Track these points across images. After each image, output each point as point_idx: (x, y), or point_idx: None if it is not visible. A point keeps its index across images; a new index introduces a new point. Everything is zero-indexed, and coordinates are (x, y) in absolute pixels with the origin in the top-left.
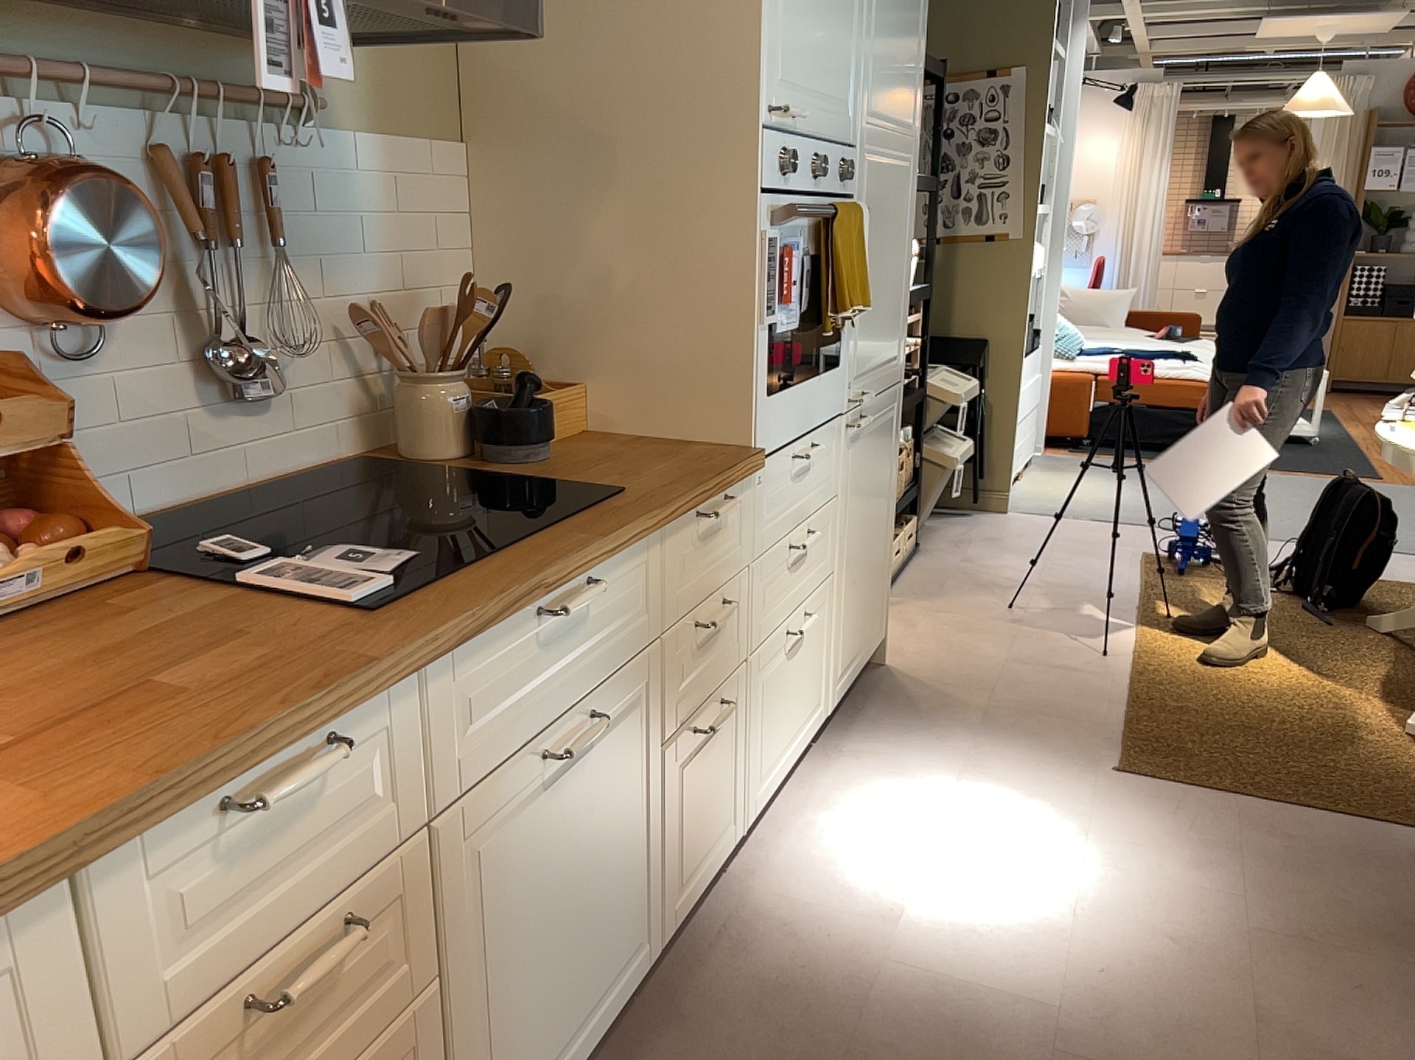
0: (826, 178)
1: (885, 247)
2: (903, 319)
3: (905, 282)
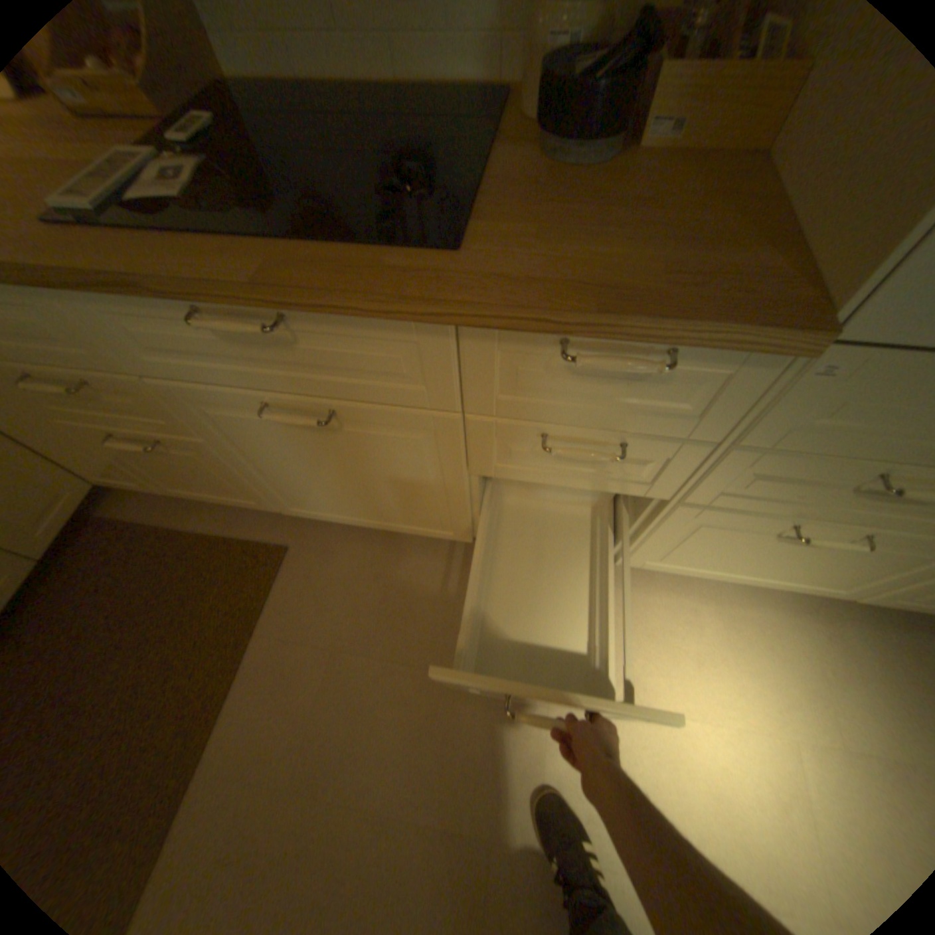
0: None
1: None
2: None
3: None
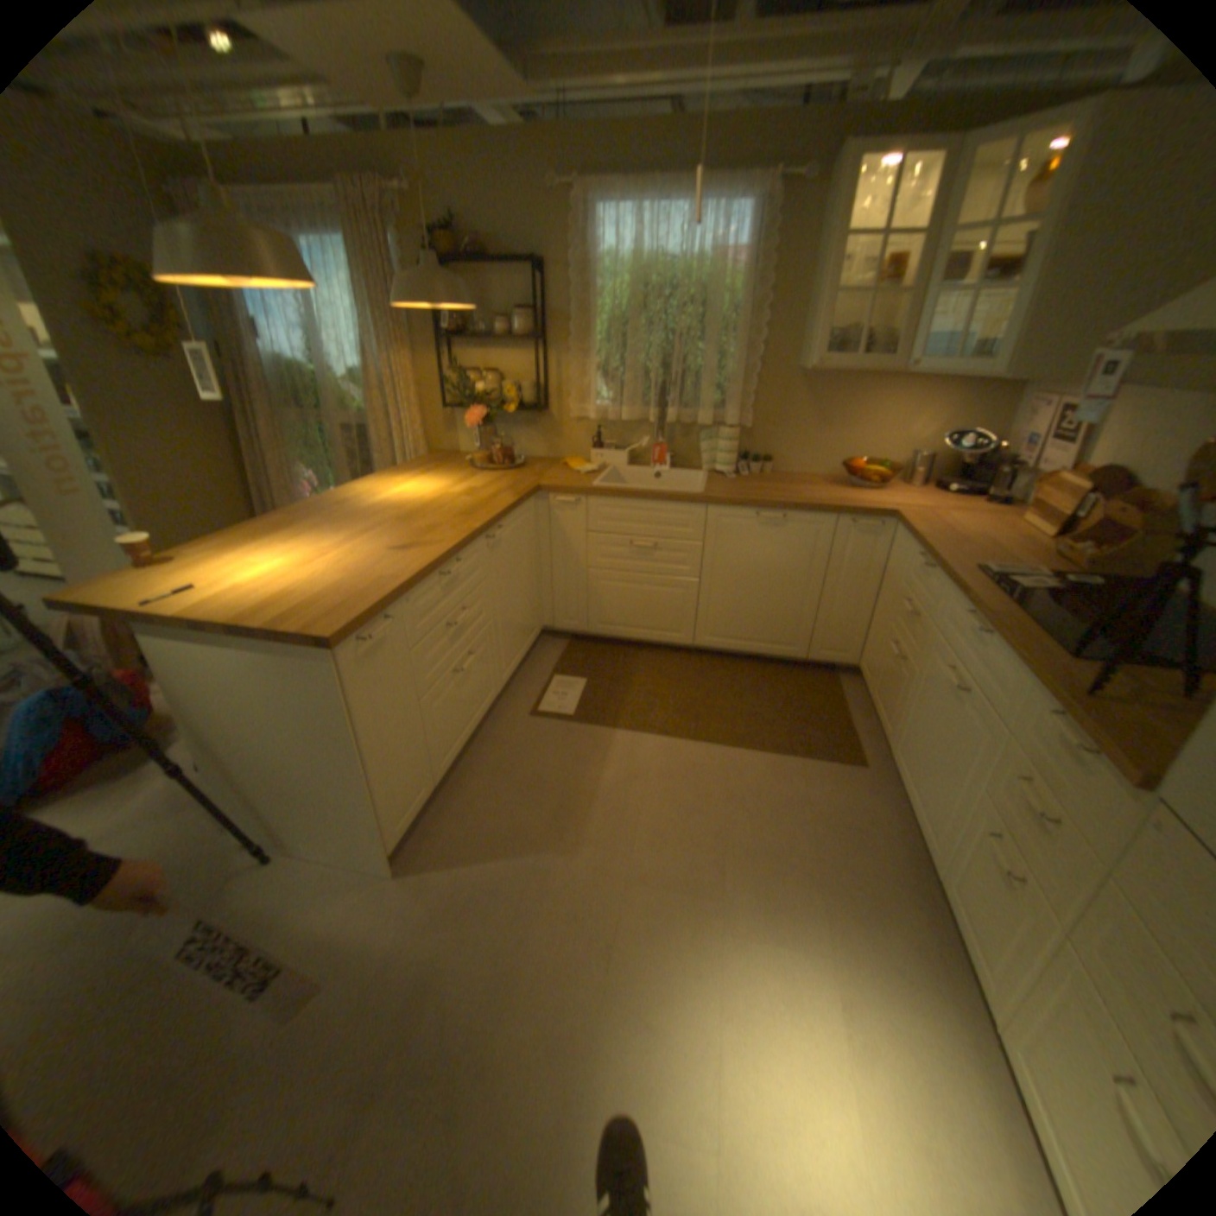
0: None
1: None
2: None
3: None
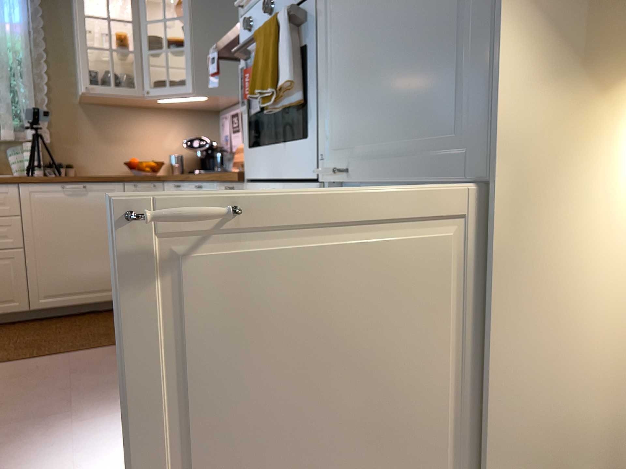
0: (281, 5)
1: (383, 0)
2: (478, 75)
3: (480, 12)
